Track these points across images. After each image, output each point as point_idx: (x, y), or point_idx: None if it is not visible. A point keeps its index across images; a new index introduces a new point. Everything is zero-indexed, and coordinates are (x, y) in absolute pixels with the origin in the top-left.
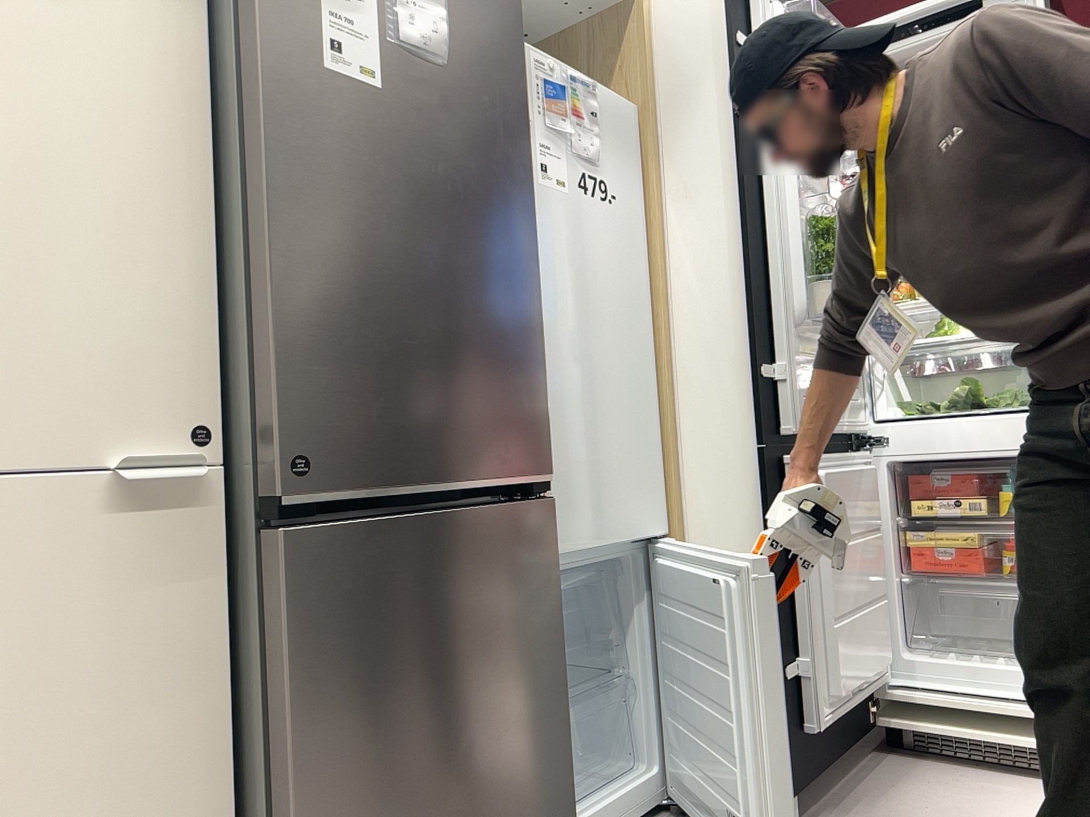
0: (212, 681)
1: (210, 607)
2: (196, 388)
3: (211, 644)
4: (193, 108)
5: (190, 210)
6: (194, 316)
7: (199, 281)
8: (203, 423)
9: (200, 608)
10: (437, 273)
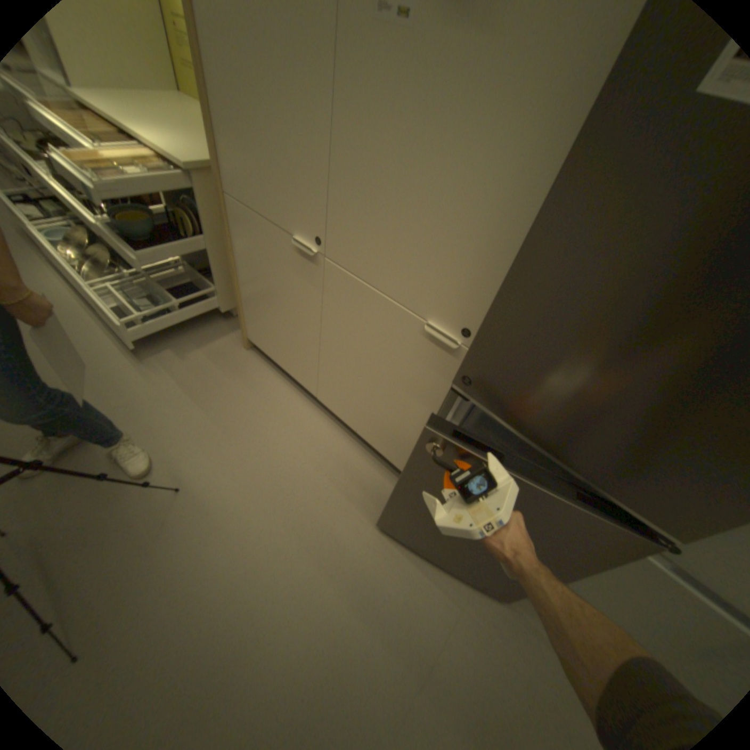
0: (435, 405)
1: (444, 387)
2: (477, 310)
3: (439, 396)
4: (574, 120)
5: (526, 211)
6: (494, 276)
7: (507, 258)
8: (473, 327)
9: (440, 384)
10: (684, 352)
